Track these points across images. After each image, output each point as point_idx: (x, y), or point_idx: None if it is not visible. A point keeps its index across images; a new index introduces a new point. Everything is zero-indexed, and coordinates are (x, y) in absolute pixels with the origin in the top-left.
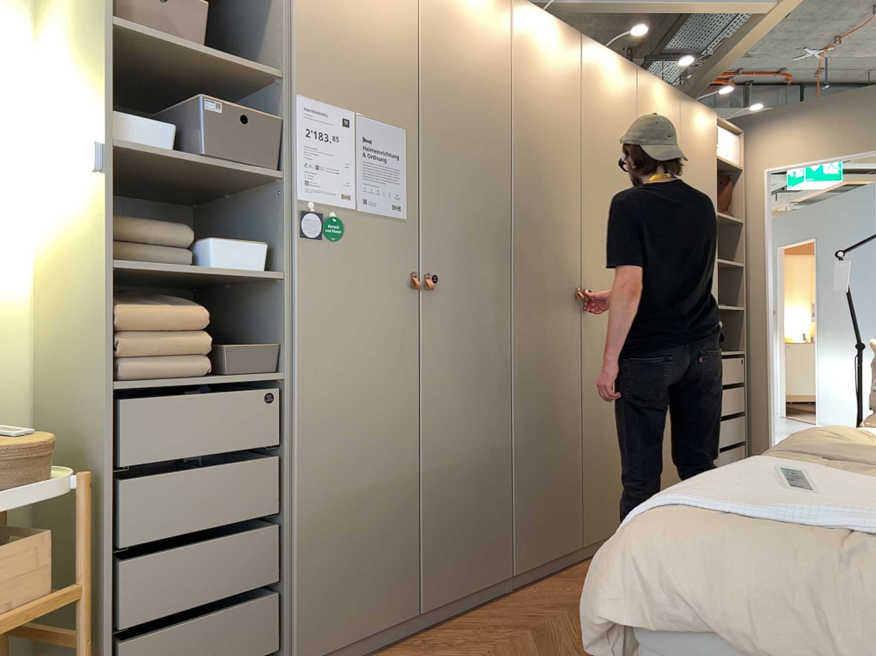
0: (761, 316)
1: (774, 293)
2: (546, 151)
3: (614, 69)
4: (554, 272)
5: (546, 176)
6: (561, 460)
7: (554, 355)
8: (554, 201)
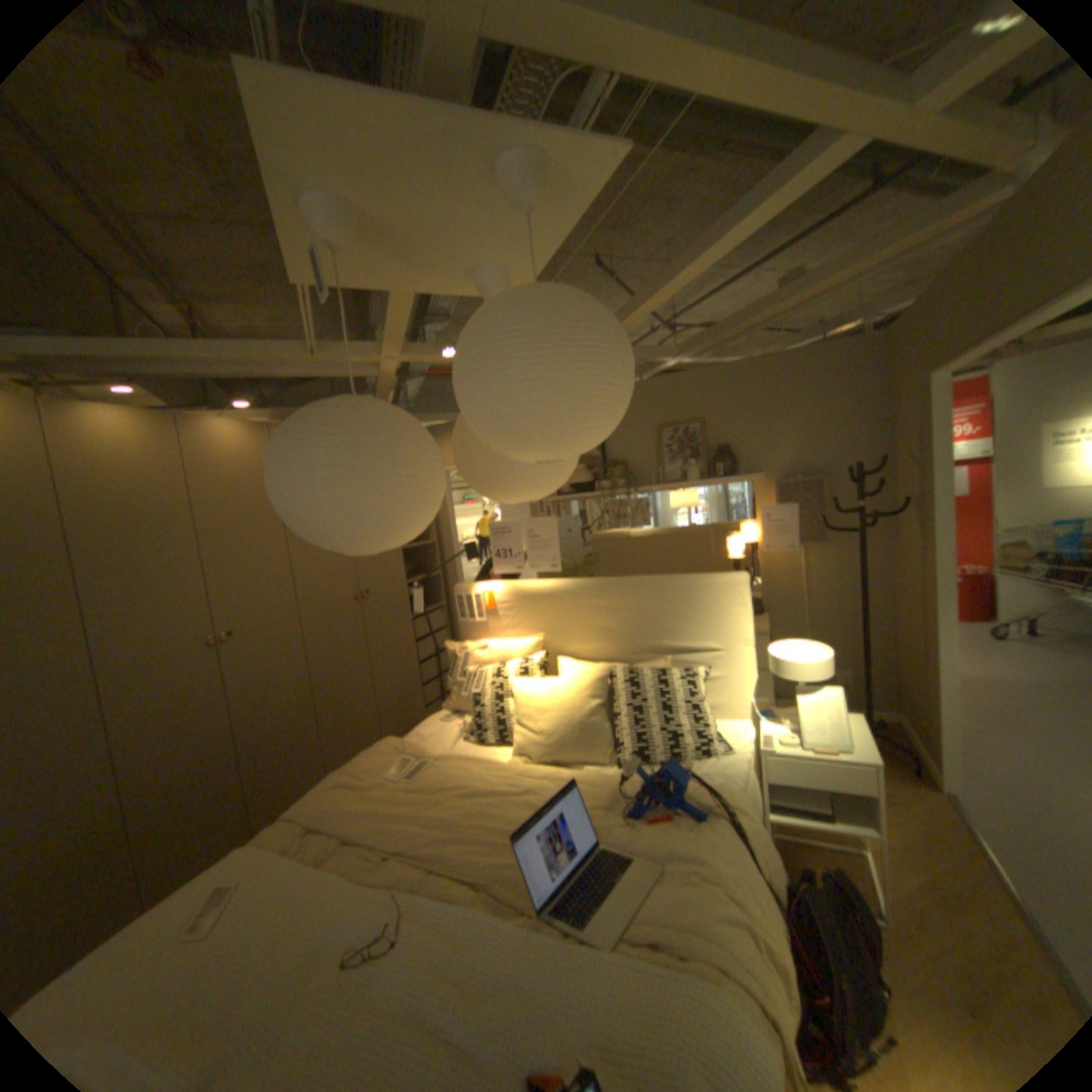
0: (453, 576)
1: (460, 559)
2: (129, 536)
3: (230, 435)
4: (162, 639)
5: (133, 558)
6: (203, 791)
7: (175, 710)
8: (150, 577)
